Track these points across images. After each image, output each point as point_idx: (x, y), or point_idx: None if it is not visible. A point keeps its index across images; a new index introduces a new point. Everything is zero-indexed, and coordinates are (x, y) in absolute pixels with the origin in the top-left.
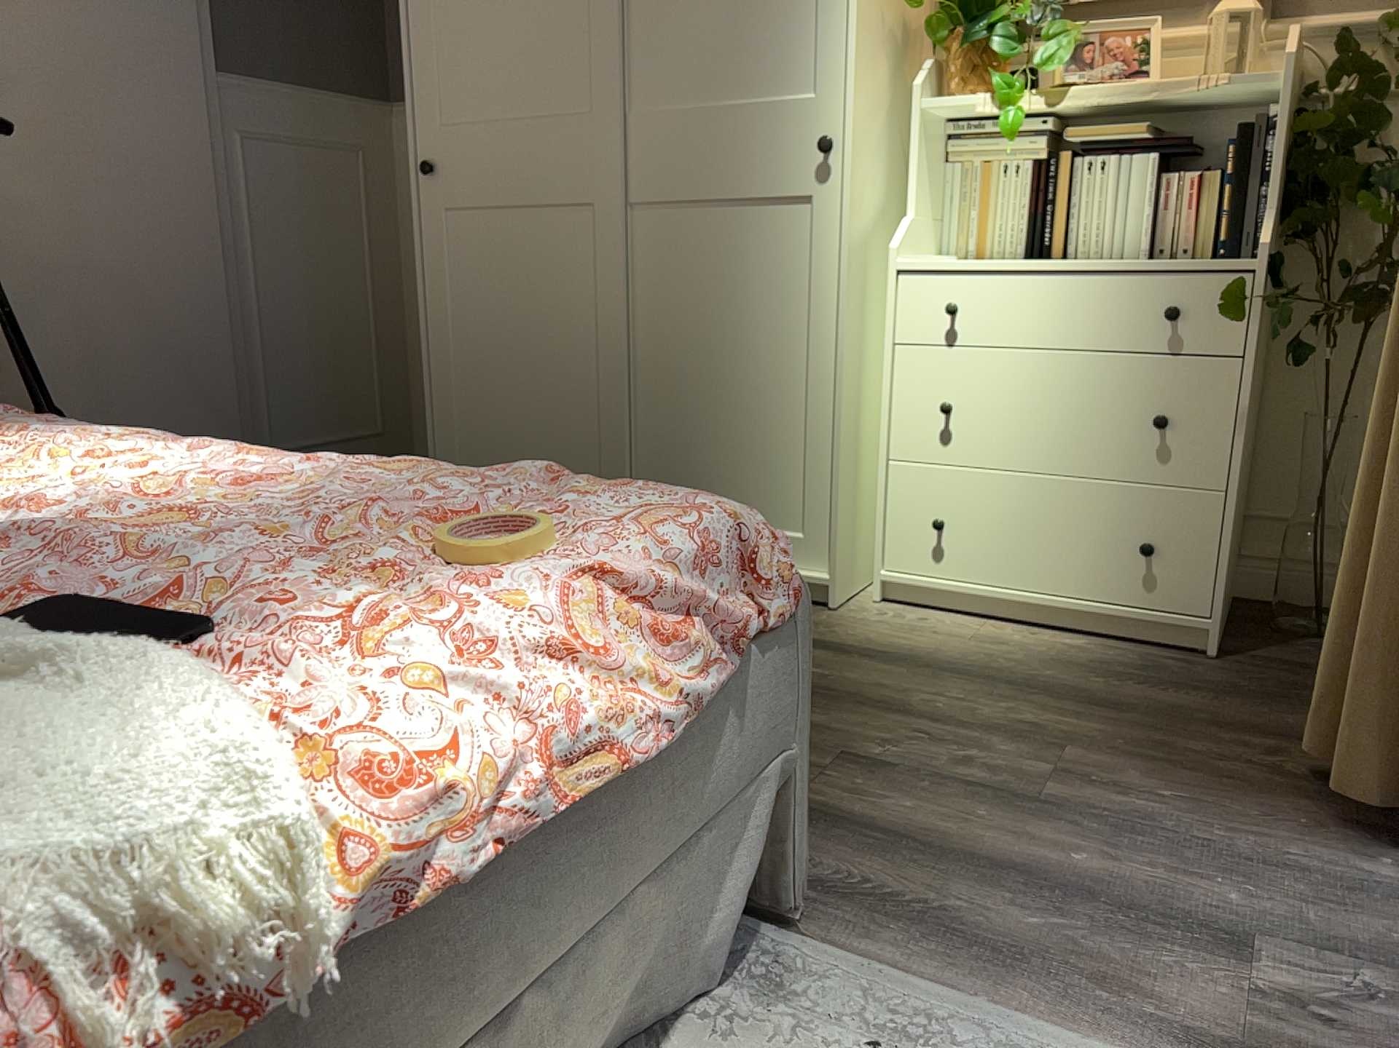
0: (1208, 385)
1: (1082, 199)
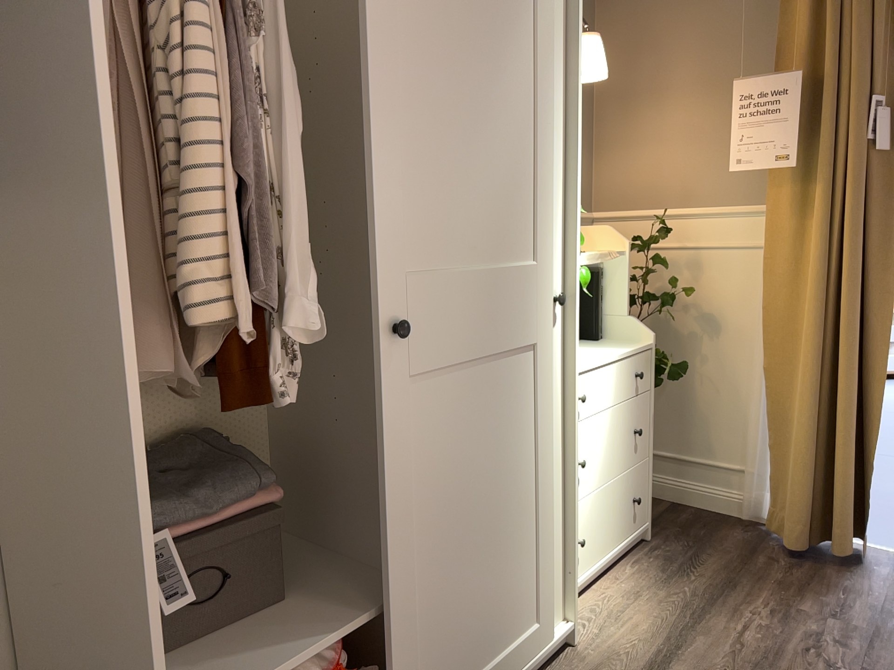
0: (645, 407)
1: None
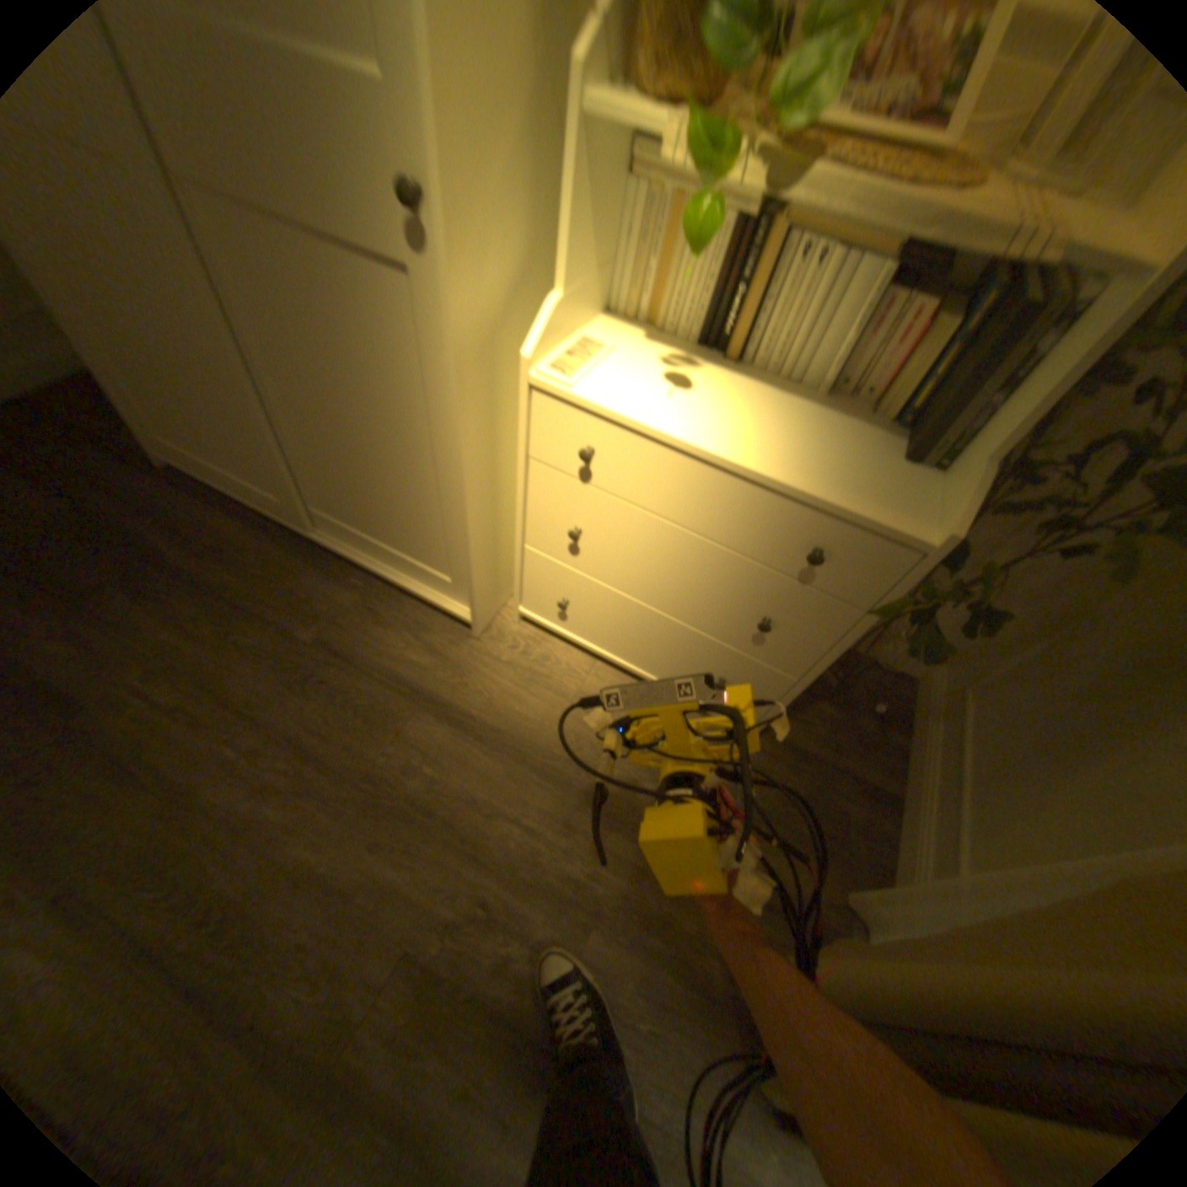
0: (821, 614)
1: (782, 287)
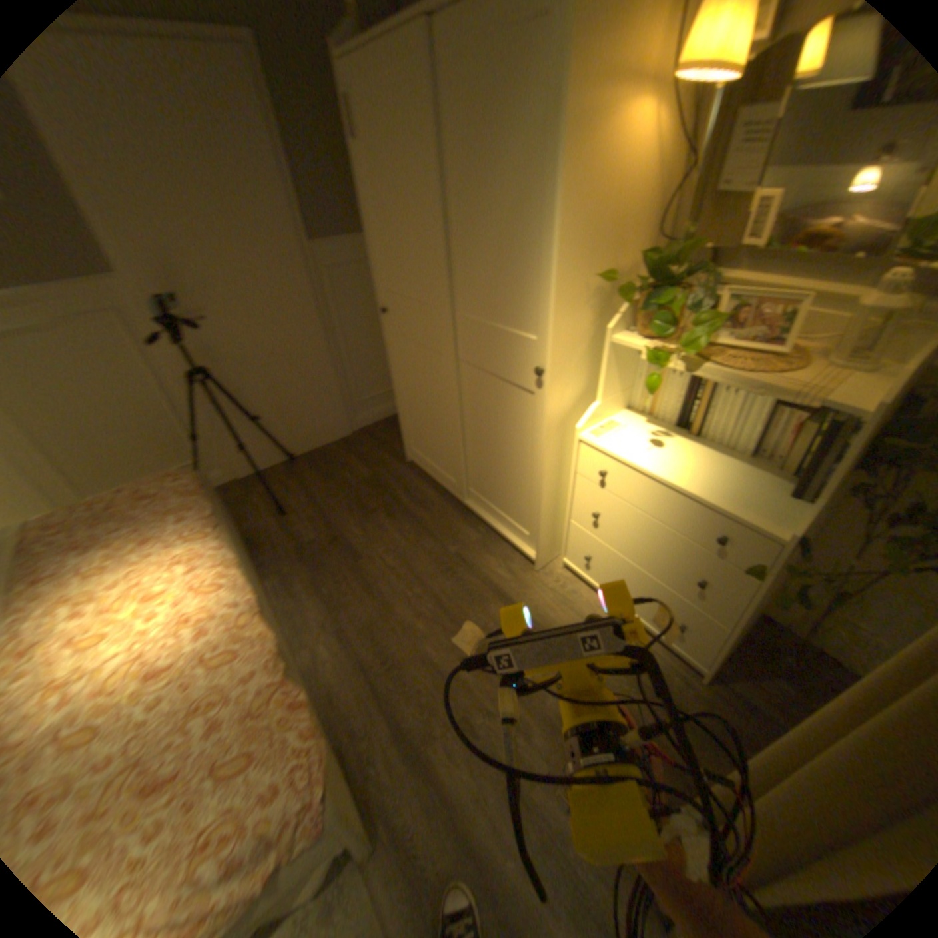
0: (735, 581)
1: (717, 404)
